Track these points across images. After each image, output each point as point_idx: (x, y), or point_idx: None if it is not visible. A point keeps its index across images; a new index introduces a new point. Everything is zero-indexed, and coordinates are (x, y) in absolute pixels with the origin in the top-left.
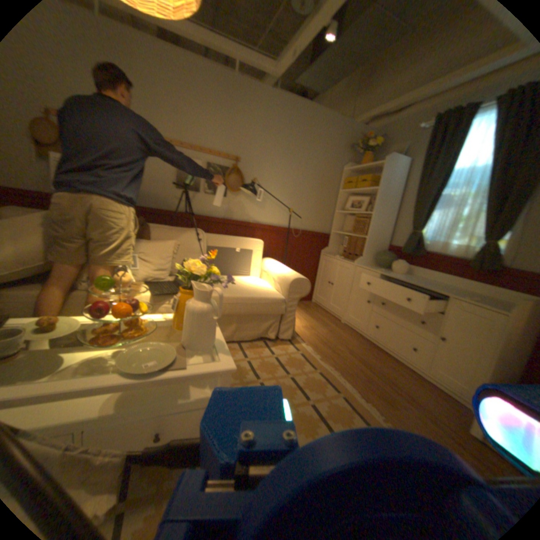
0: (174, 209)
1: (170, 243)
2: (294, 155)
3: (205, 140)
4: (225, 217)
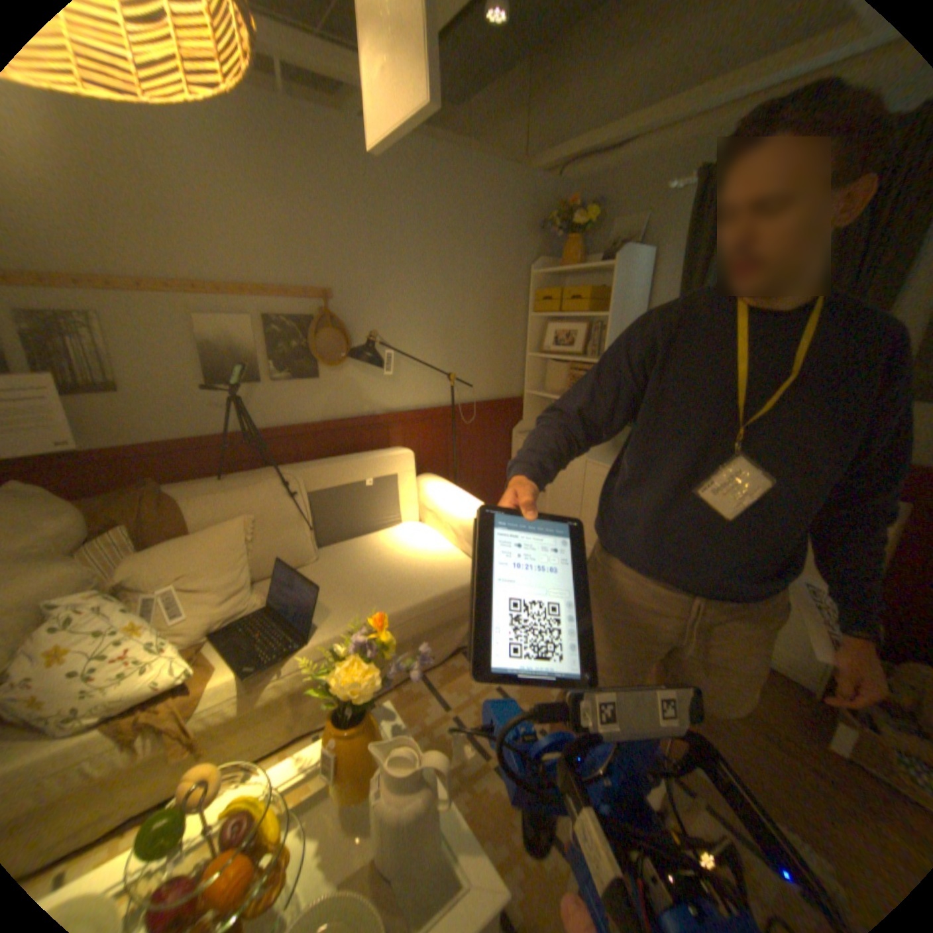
0: (214, 429)
1: (235, 526)
2: (437, 263)
3: (245, 266)
4: (326, 416)
